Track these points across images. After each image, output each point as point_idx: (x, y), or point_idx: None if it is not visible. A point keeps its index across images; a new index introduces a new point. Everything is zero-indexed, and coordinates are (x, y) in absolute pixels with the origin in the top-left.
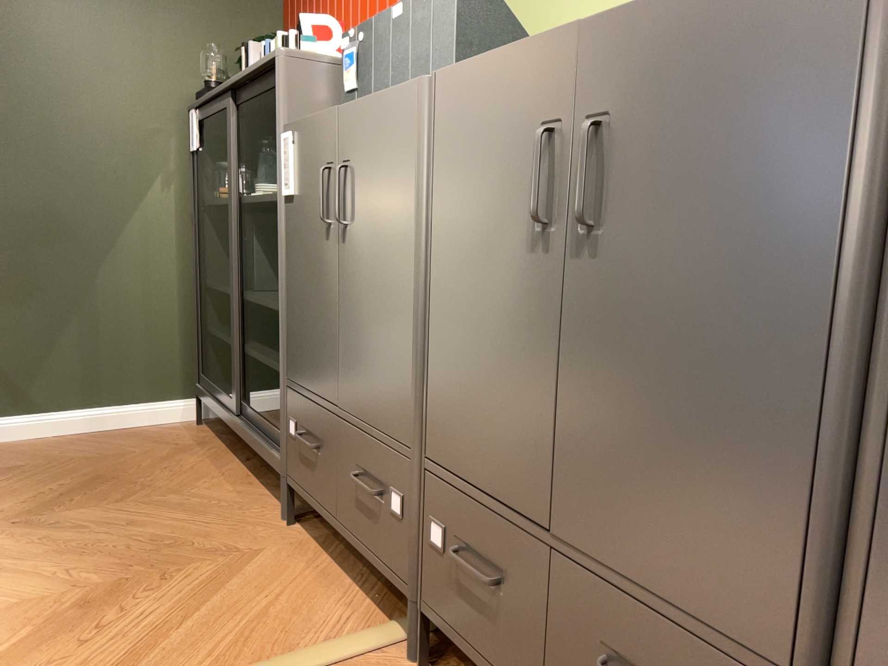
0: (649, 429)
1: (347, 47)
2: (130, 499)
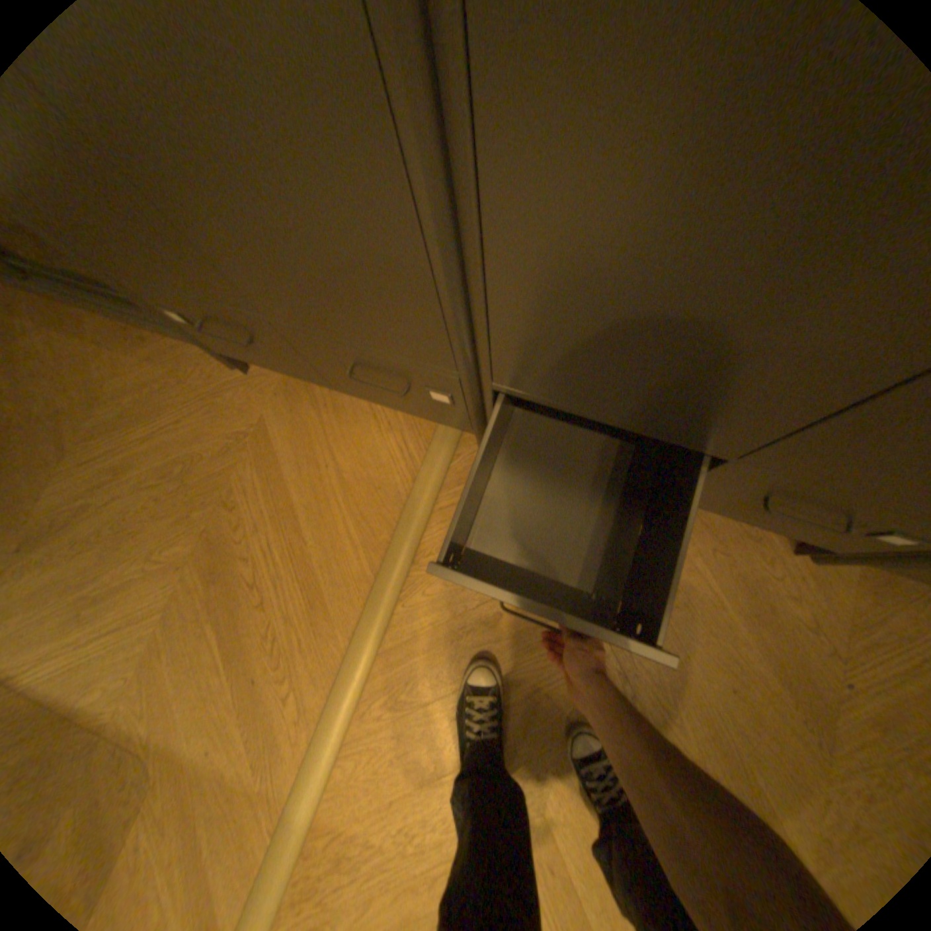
0: None
1: None
2: (67, 444)
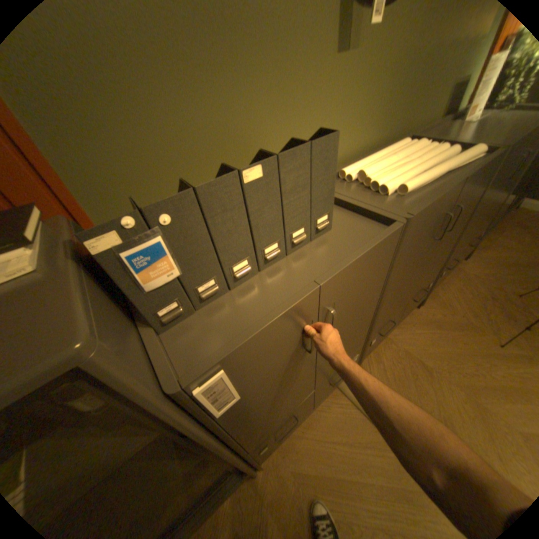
0: (438, 258)
1: (116, 239)
2: None
